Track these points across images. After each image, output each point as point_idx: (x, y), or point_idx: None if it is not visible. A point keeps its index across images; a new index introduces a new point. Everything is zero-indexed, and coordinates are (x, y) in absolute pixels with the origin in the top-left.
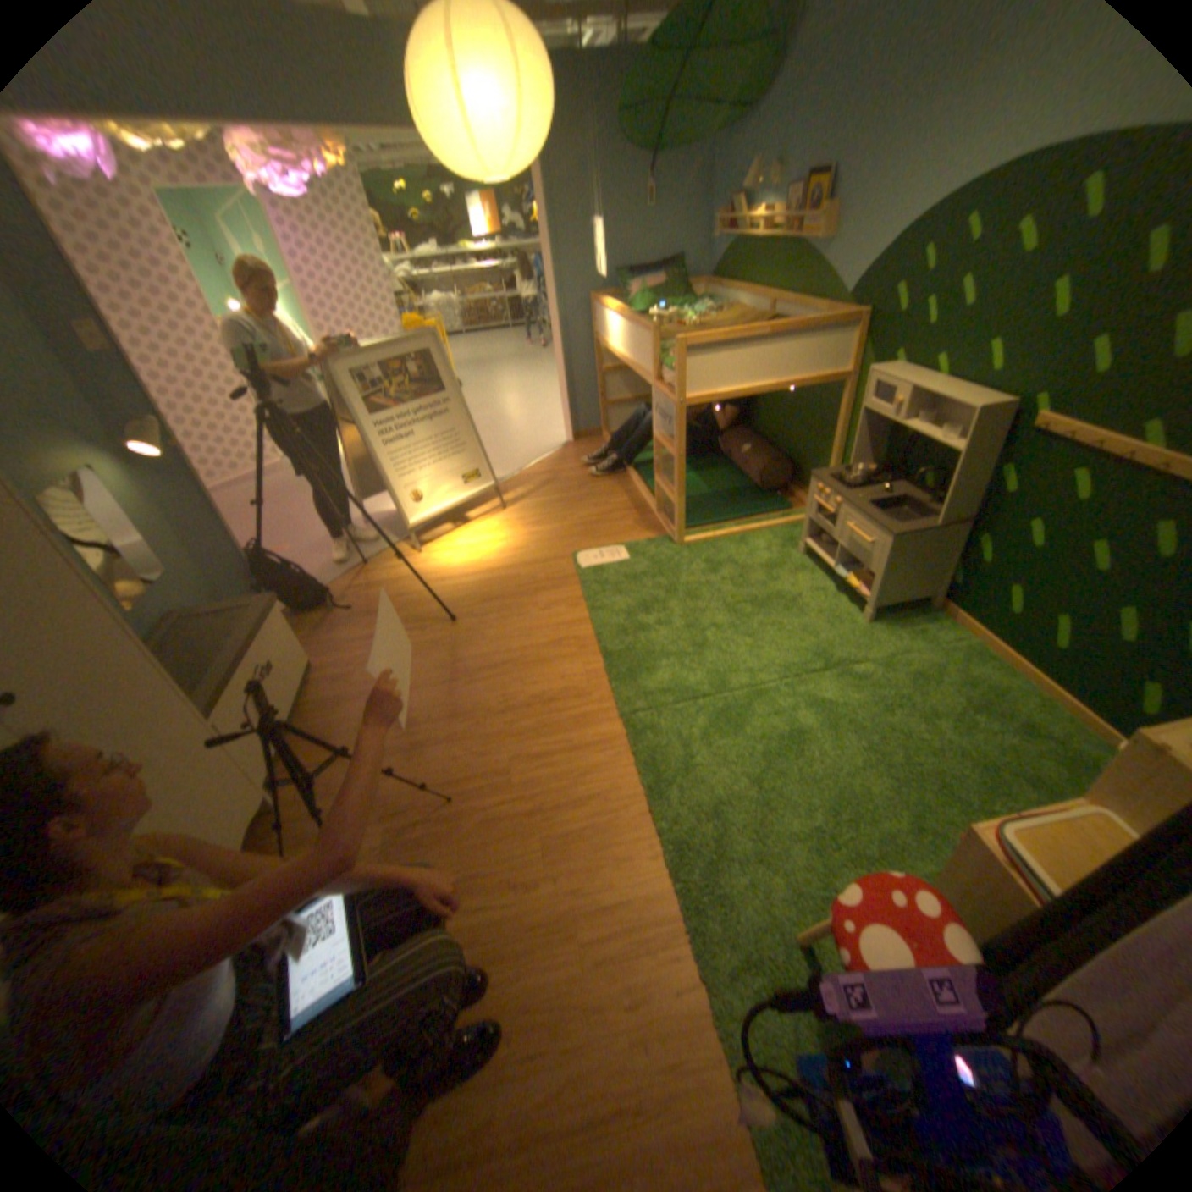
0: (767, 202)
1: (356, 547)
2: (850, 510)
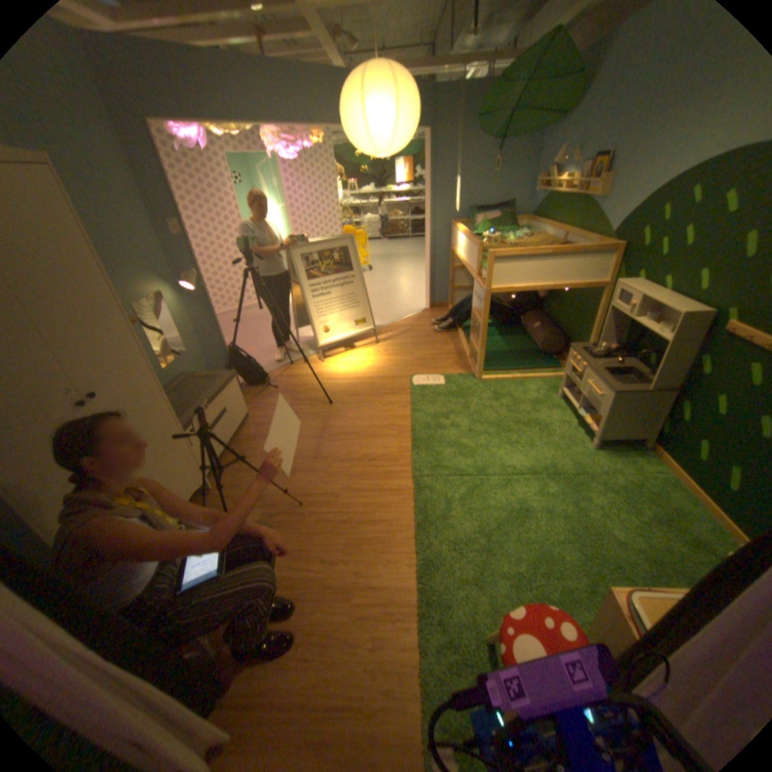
0: (570, 171)
1: (289, 355)
2: (591, 372)
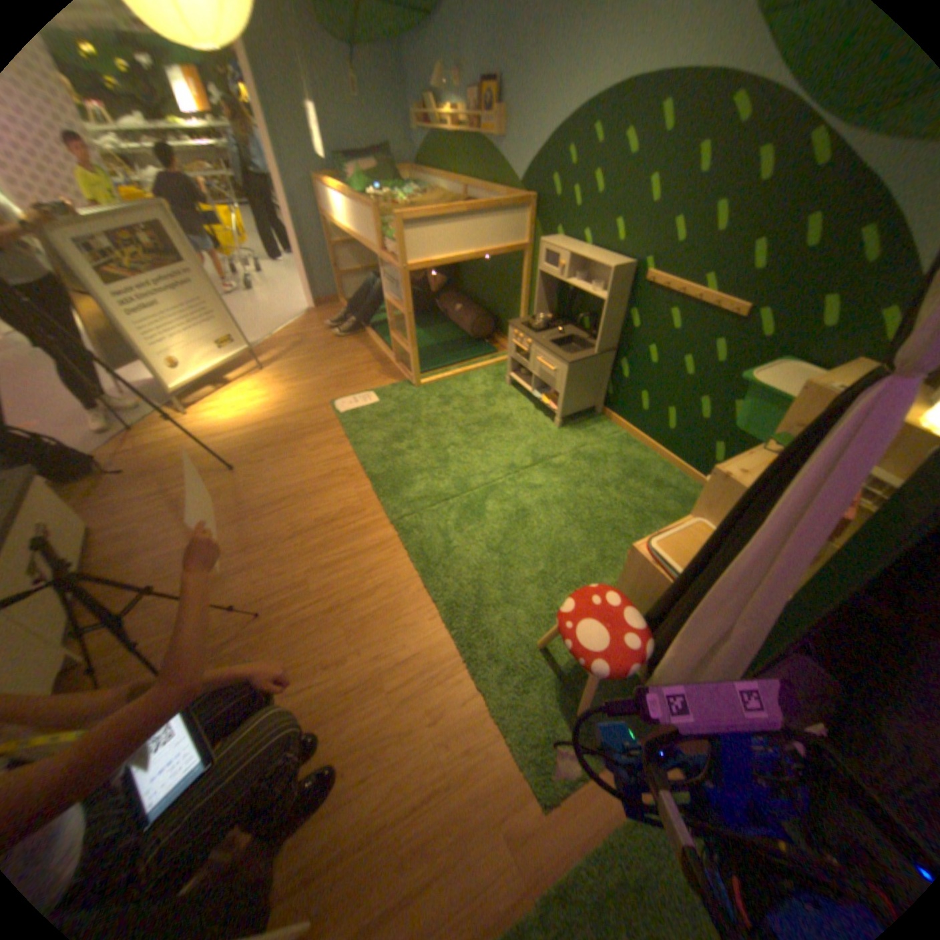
0: (451, 102)
1: (113, 417)
2: (538, 348)
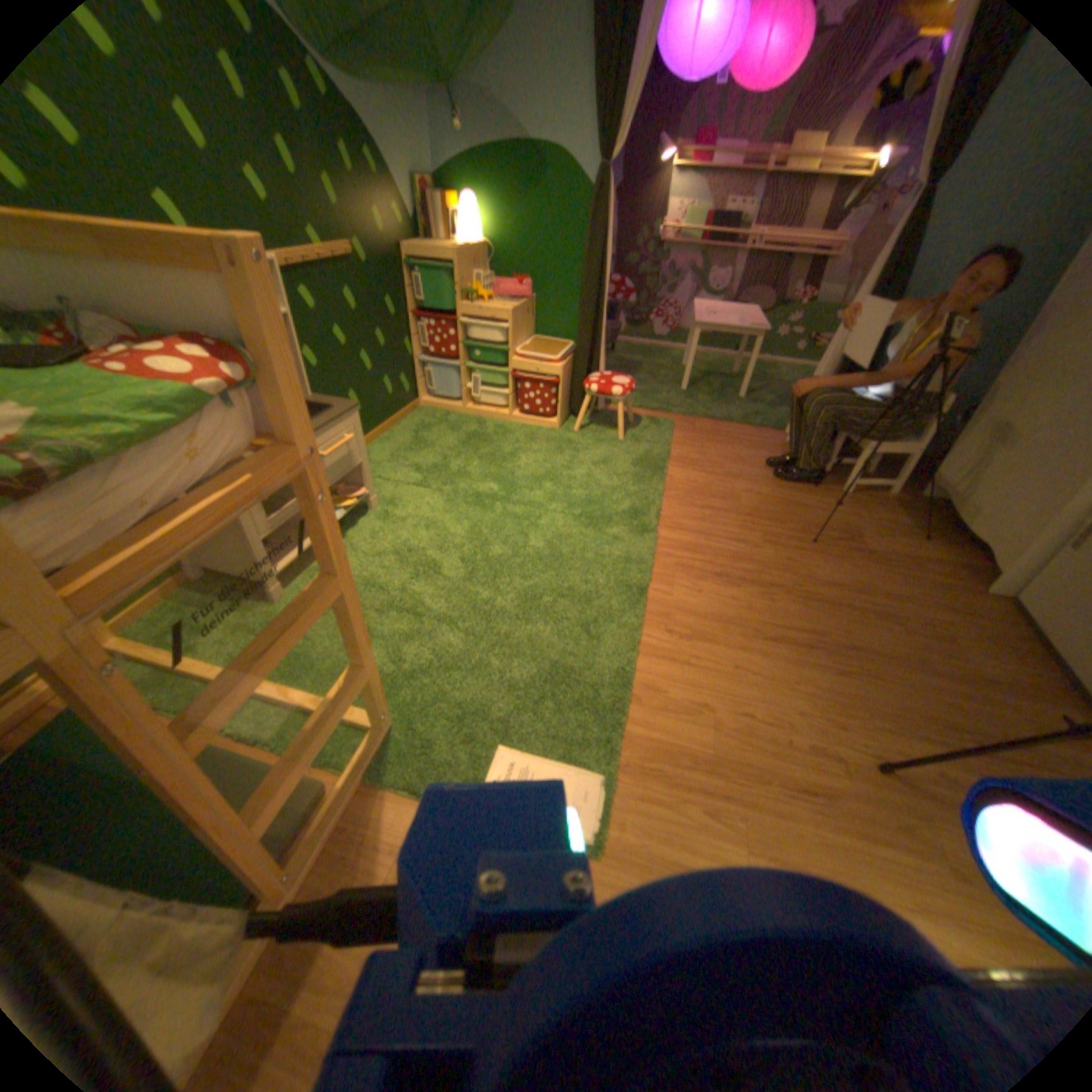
0: None
1: None
2: None
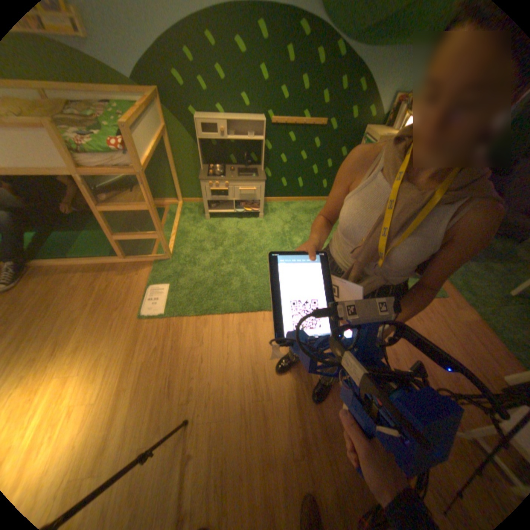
0: None
1: None
2: (237, 182)
